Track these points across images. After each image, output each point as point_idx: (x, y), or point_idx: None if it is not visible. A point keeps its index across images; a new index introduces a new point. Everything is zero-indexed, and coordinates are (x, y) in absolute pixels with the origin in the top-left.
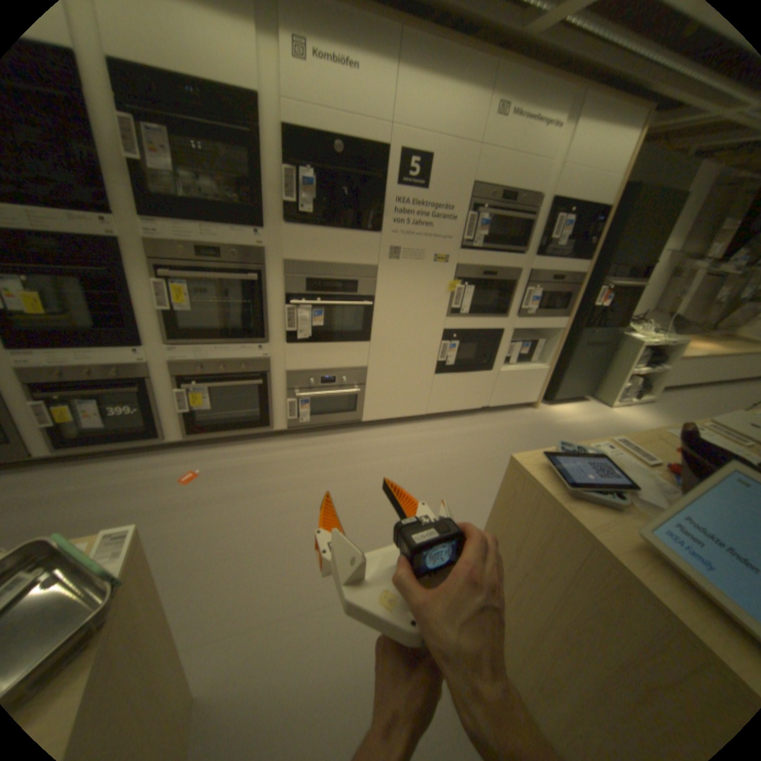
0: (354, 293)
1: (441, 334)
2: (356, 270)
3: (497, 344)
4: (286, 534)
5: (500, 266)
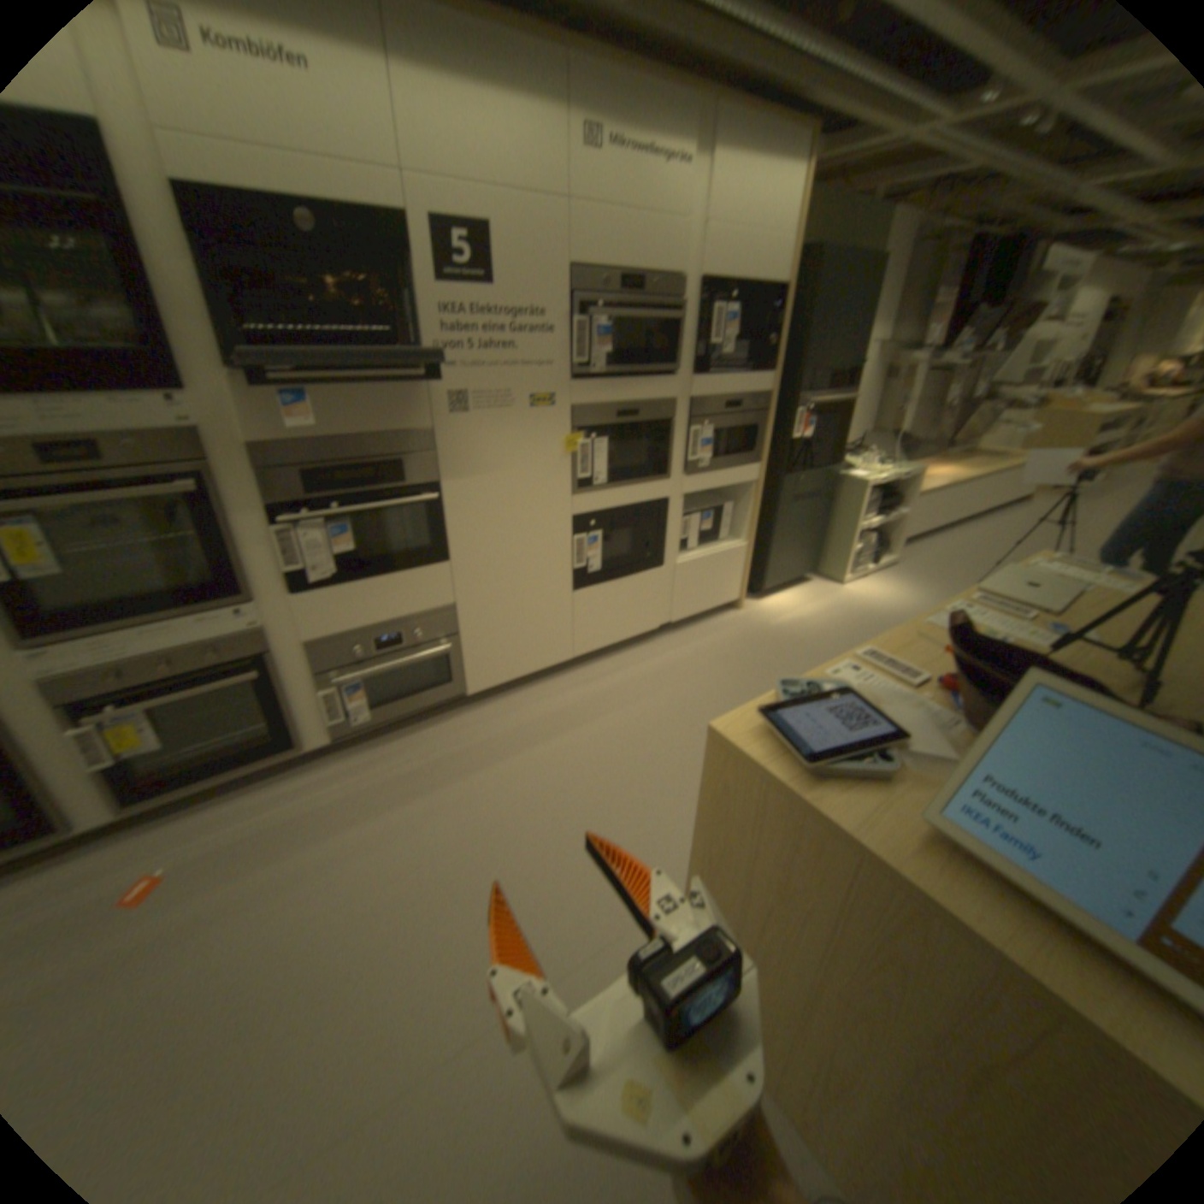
0: (402, 480)
1: (572, 523)
2: (396, 439)
3: (663, 522)
4: (361, 939)
5: (643, 398)
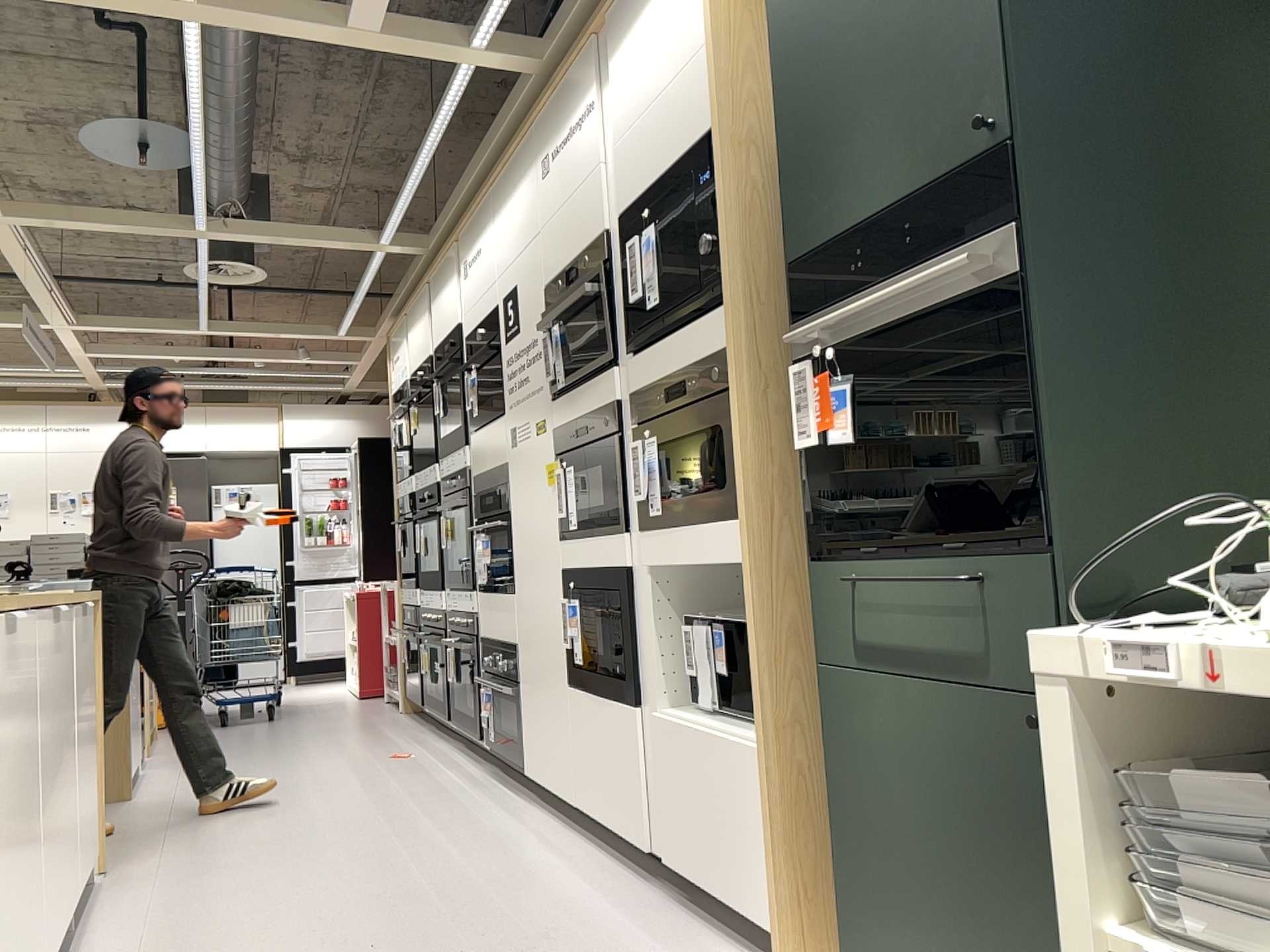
0: (498, 508)
1: (561, 580)
2: (497, 473)
3: (629, 615)
4: (287, 798)
5: (592, 407)
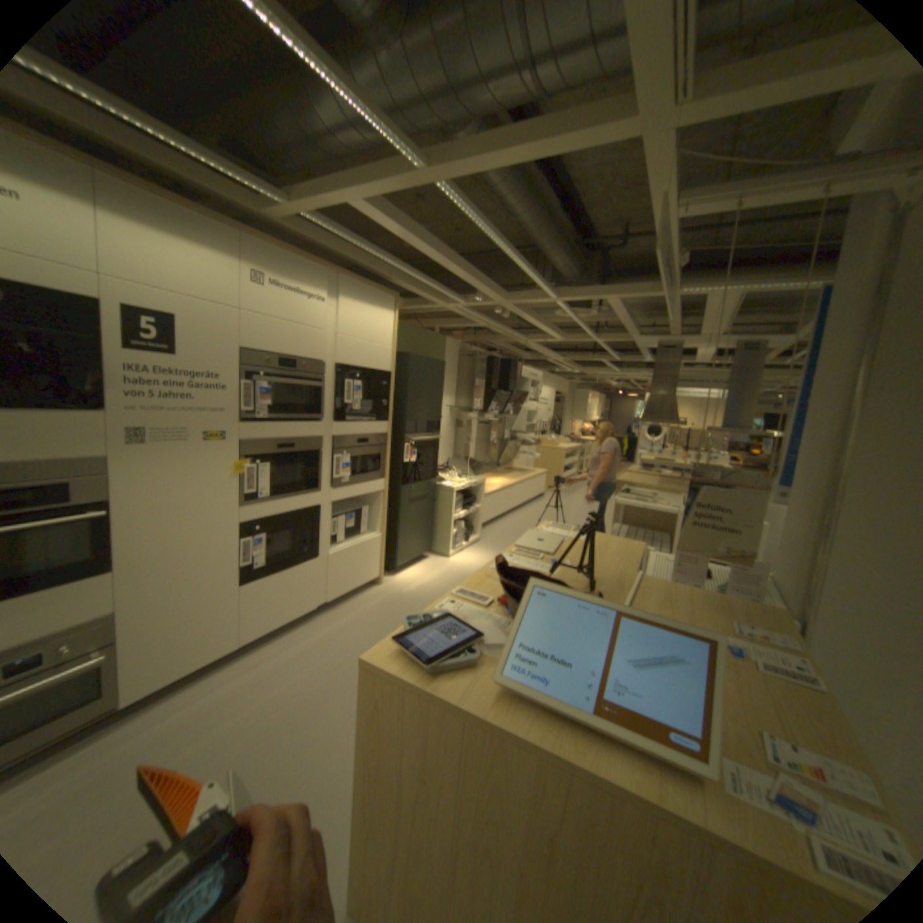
0: (65, 502)
1: (238, 529)
2: (63, 466)
3: (316, 524)
4: None
5: (297, 436)
